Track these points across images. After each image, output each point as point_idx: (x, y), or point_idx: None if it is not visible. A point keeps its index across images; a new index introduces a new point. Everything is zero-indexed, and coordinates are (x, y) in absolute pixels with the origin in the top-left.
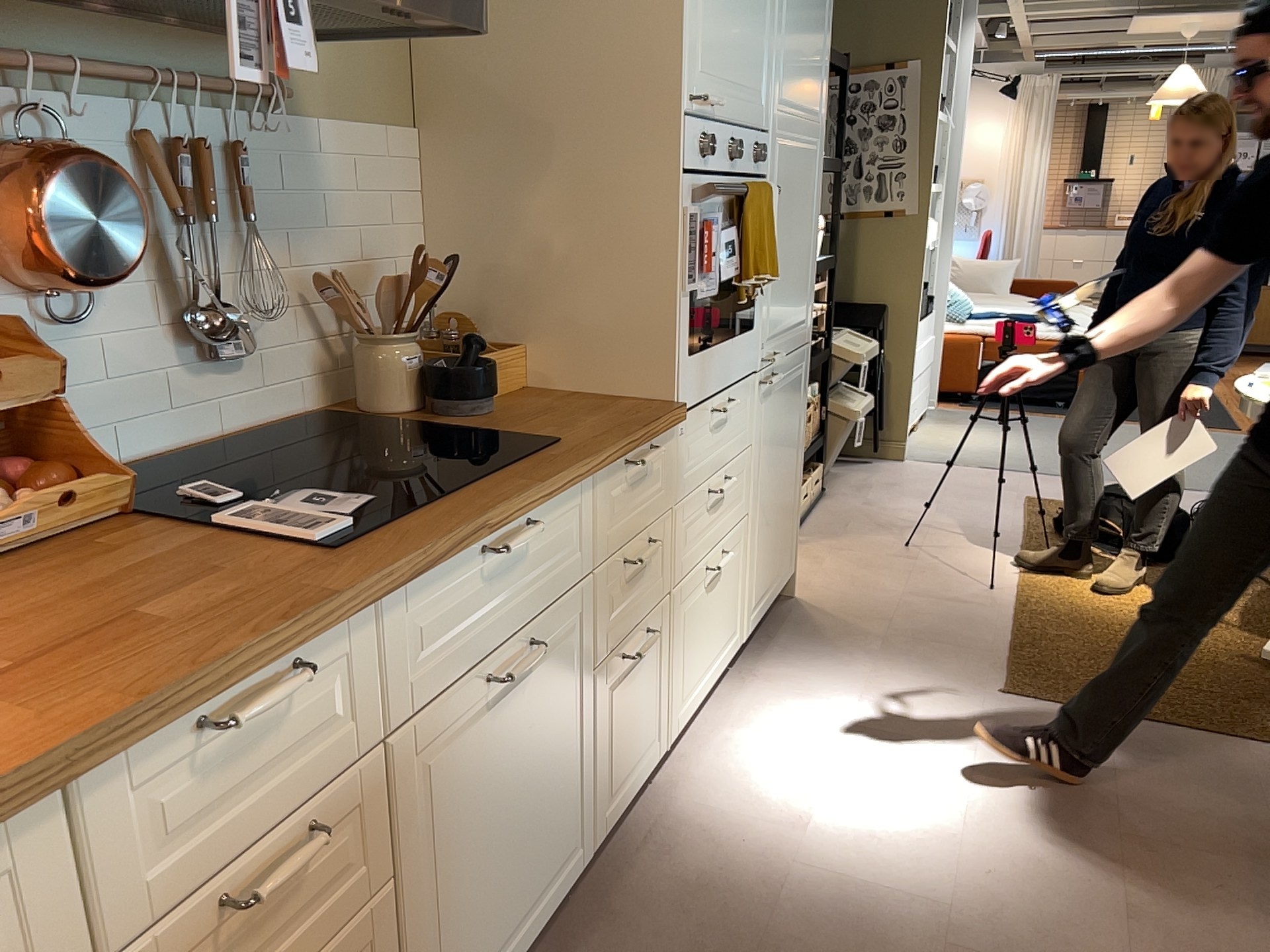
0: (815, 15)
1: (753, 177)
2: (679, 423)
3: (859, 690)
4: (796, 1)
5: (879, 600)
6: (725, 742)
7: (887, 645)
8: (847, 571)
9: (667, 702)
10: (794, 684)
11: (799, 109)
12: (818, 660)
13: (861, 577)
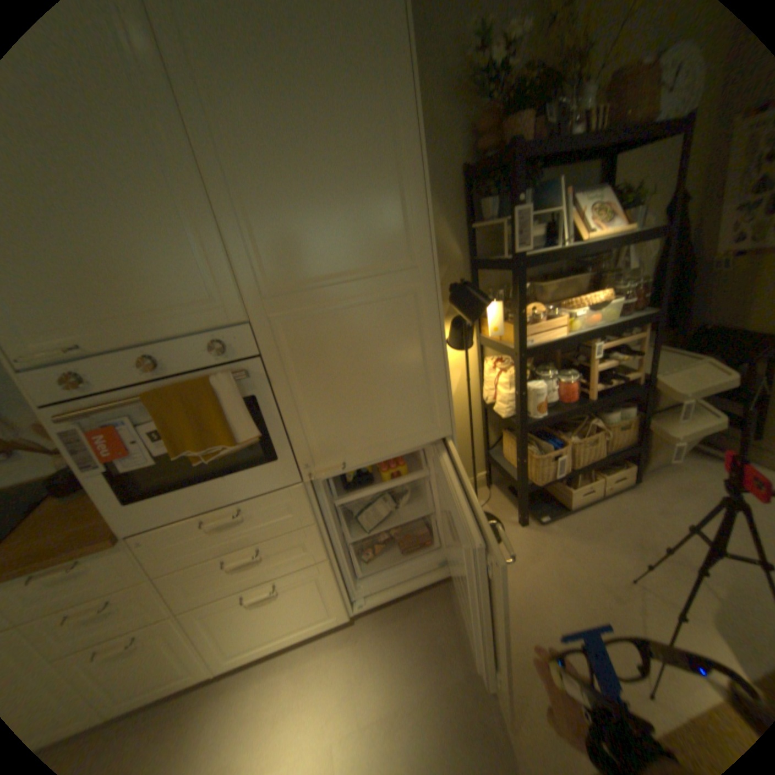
0: (348, 172)
1: (211, 366)
2: (103, 549)
3: (381, 716)
4: (272, 183)
5: (522, 633)
6: (272, 685)
7: (460, 689)
8: (541, 584)
9: (197, 660)
10: (359, 671)
11: (332, 274)
12: (400, 661)
13: (543, 598)
